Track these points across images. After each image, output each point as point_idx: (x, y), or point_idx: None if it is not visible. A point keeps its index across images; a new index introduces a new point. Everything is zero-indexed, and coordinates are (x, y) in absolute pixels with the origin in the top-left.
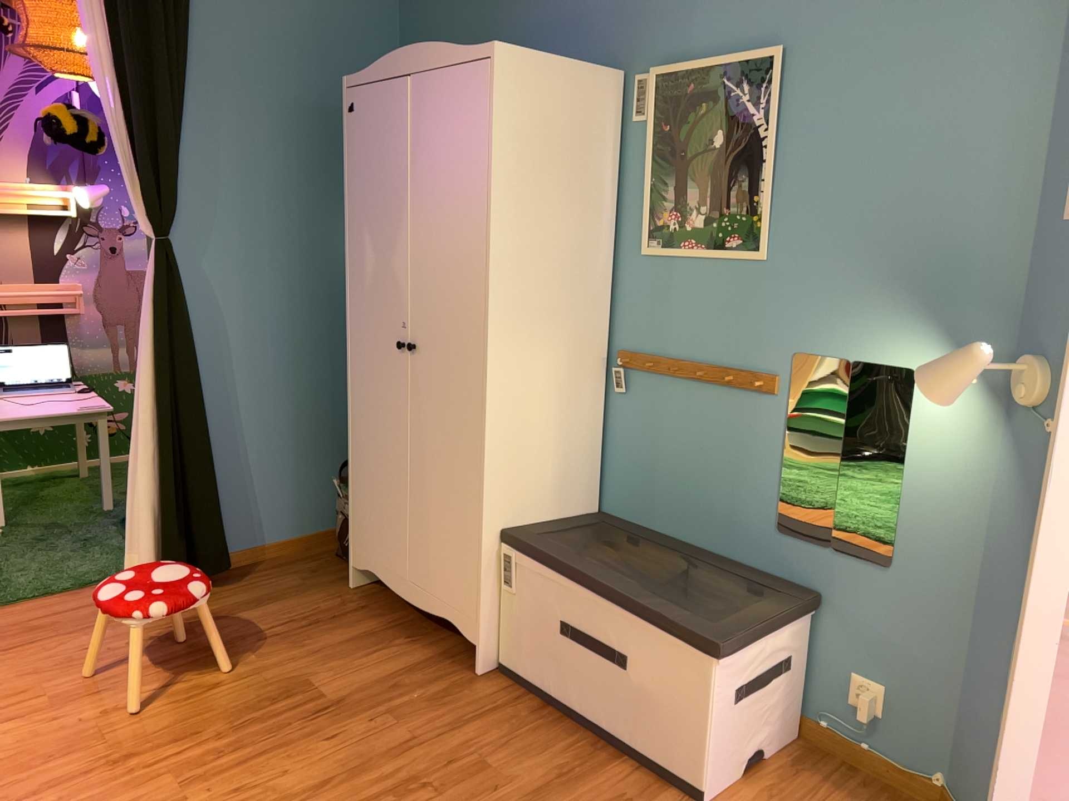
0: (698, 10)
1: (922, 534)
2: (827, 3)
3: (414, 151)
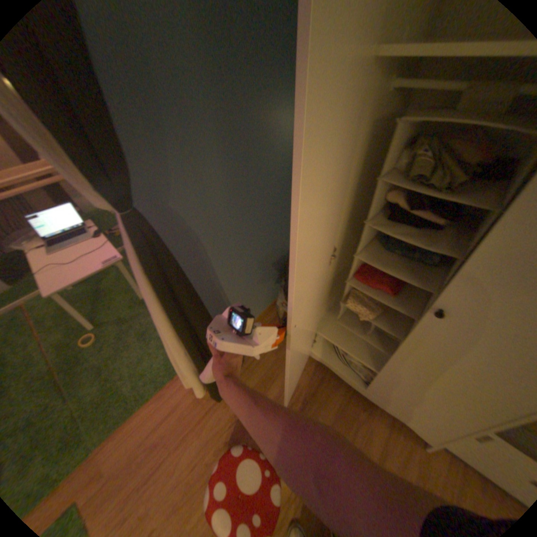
0: None
1: None
2: None
3: None
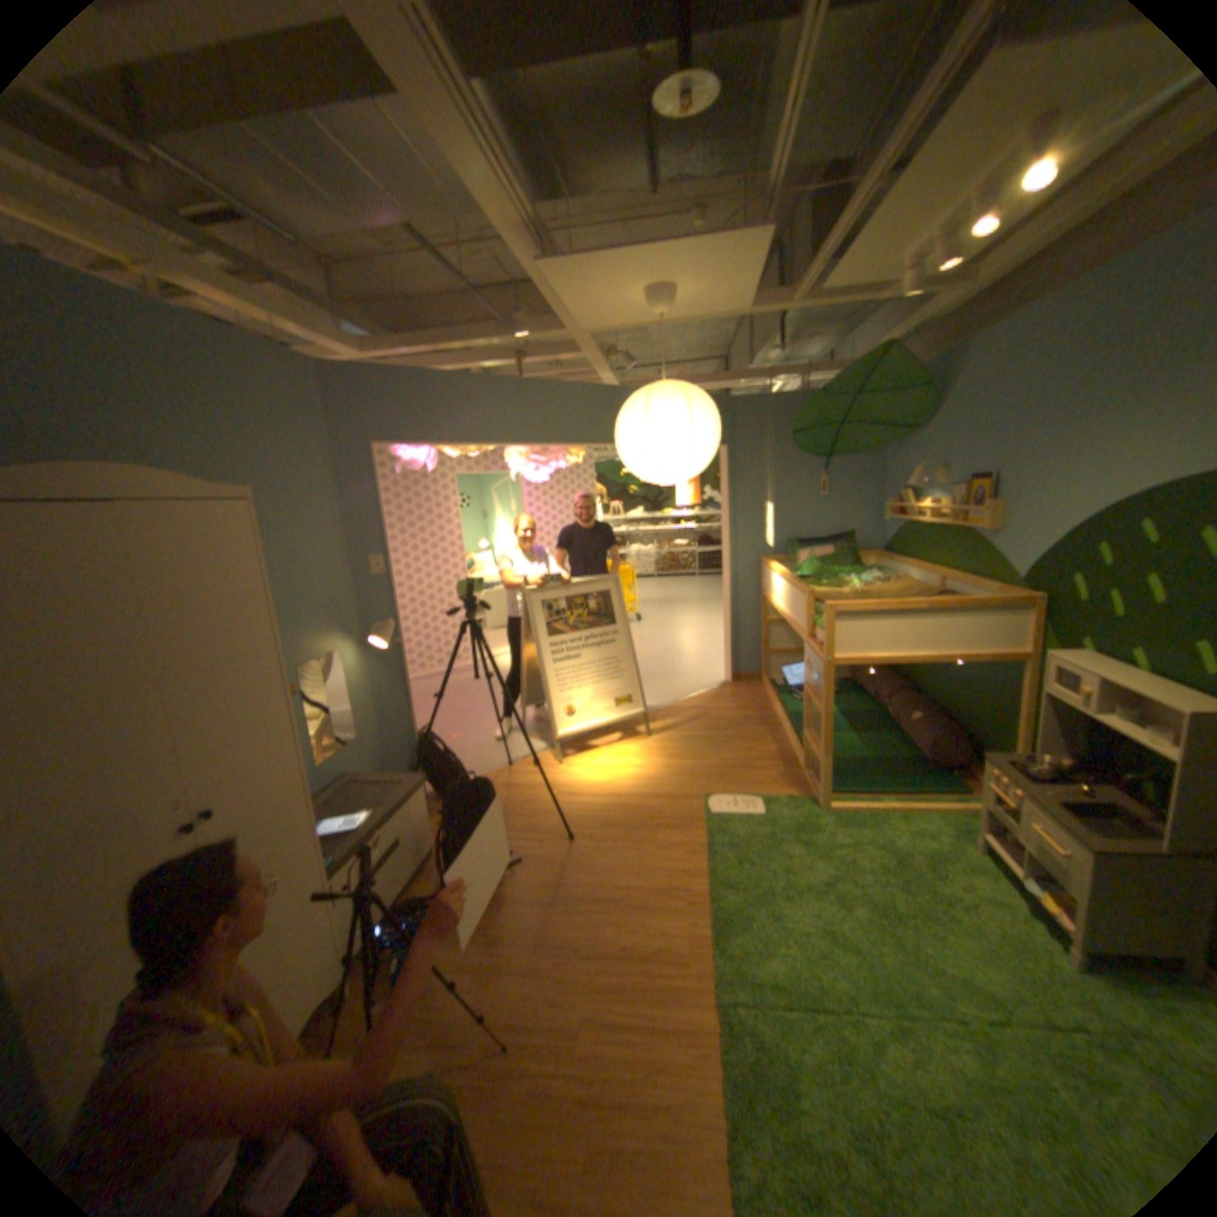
0: (166, 460)
1: (358, 715)
2: (255, 478)
3: (129, 597)
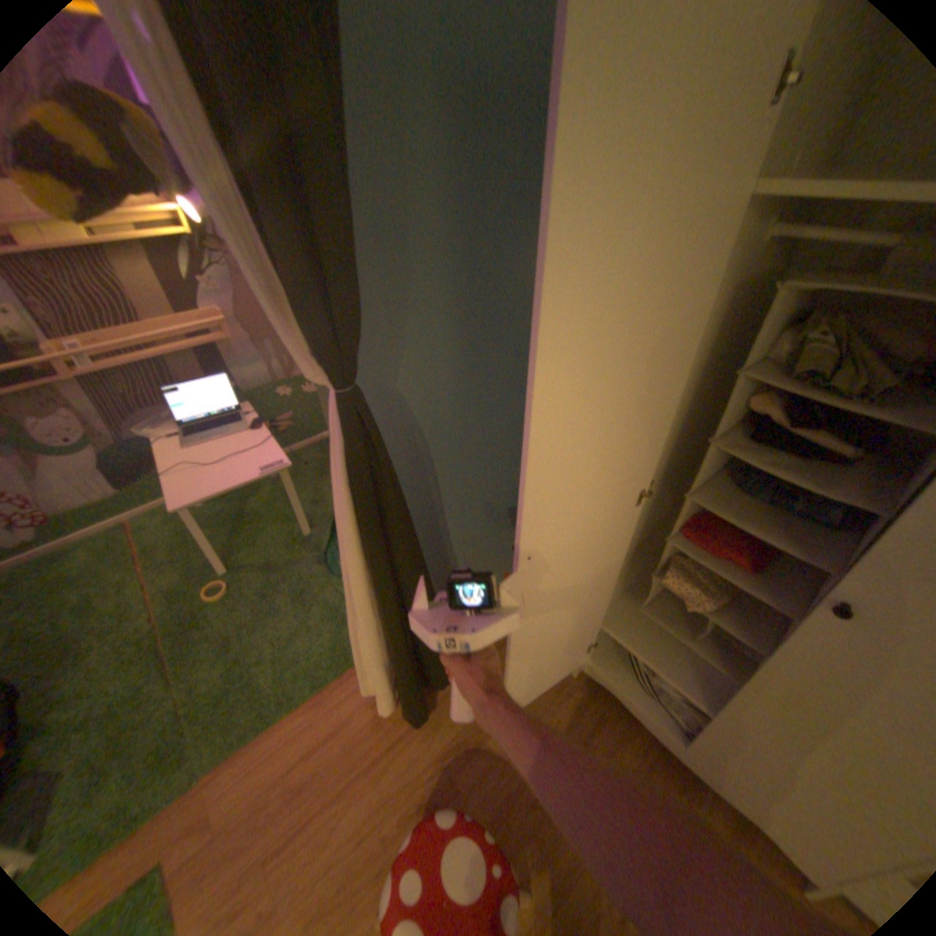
0: None
1: None
2: None
3: None
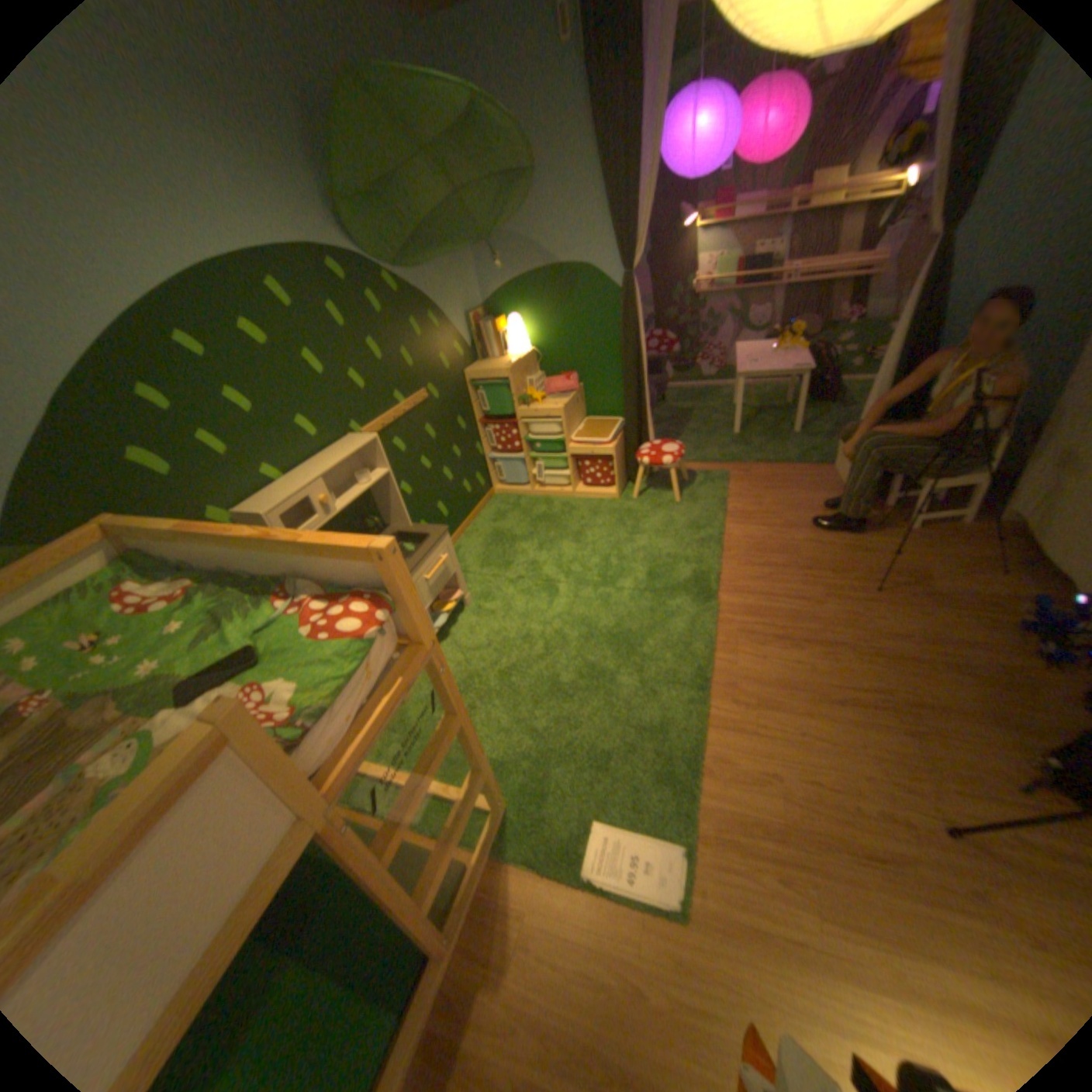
0: None
1: None
2: None
3: None
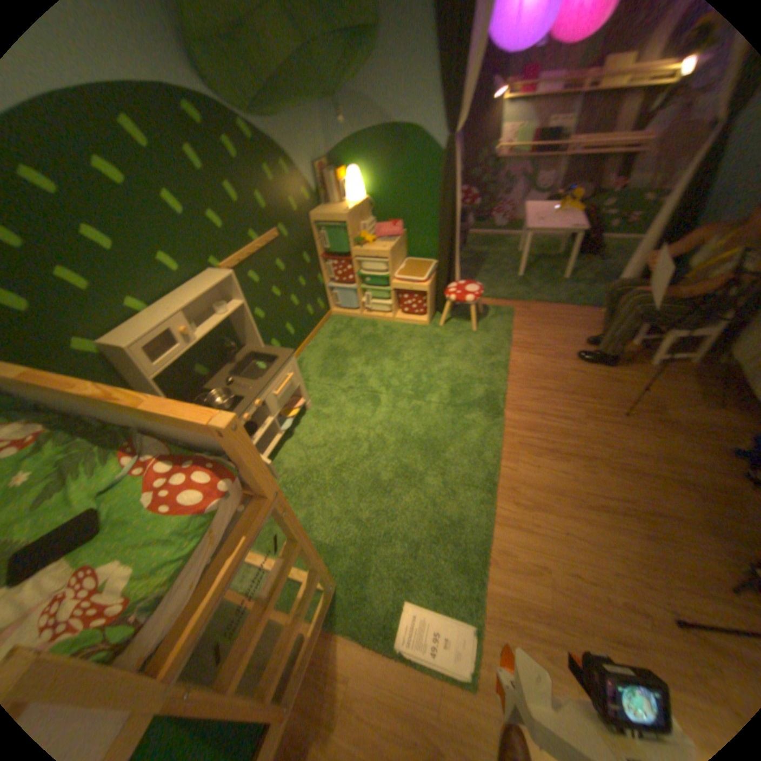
0: None
1: None
2: None
3: None
